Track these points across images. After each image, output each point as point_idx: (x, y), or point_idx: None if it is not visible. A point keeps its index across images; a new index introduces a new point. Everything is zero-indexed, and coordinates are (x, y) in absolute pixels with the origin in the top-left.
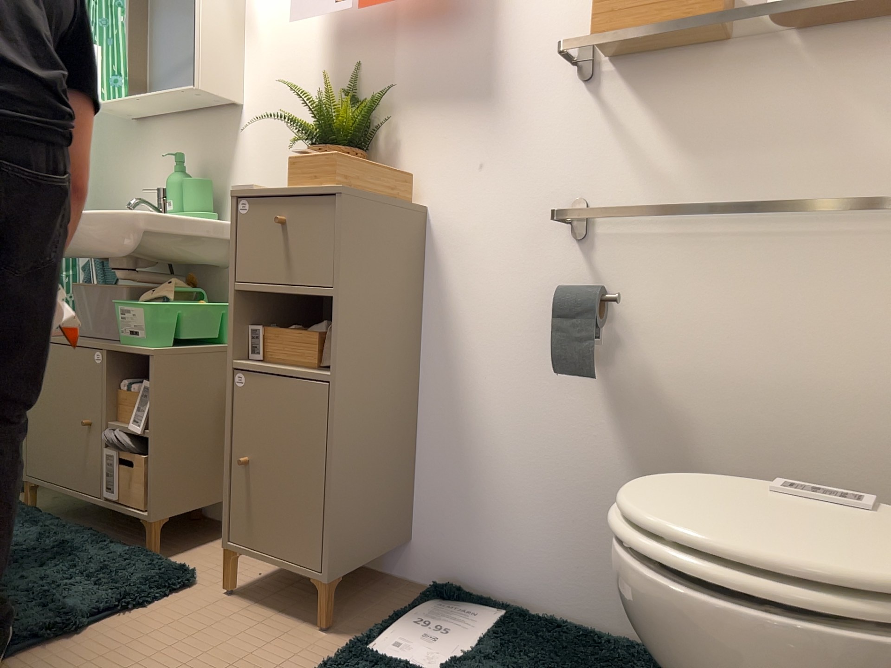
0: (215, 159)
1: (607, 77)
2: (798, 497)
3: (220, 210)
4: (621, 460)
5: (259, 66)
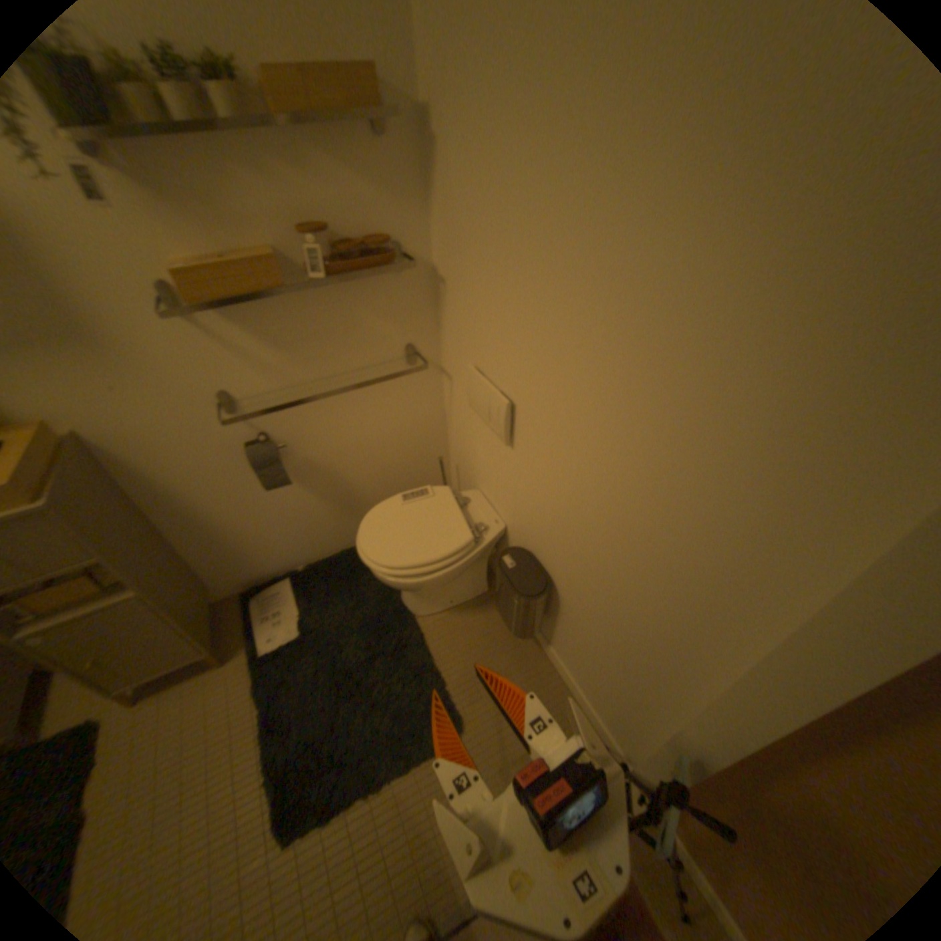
0: None
1: (193, 309)
2: (409, 505)
3: None
4: (309, 499)
5: None
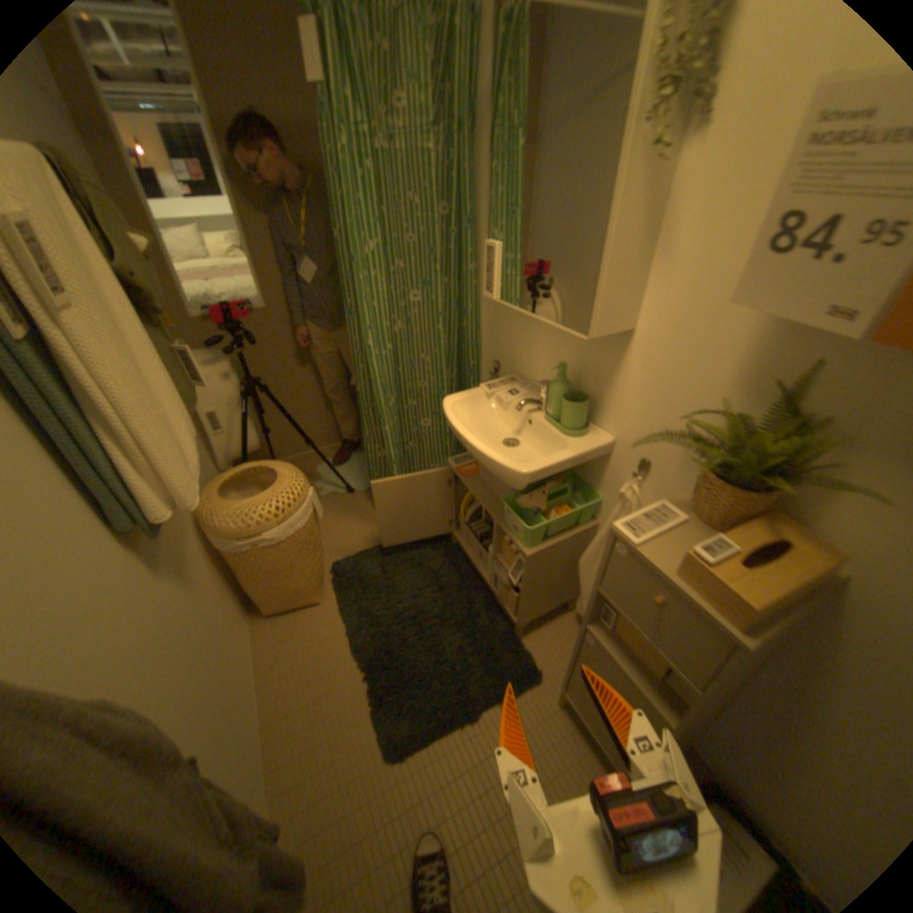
0: (595, 365)
1: None
2: None
3: (593, 411)
4: None
5: (667, 293)
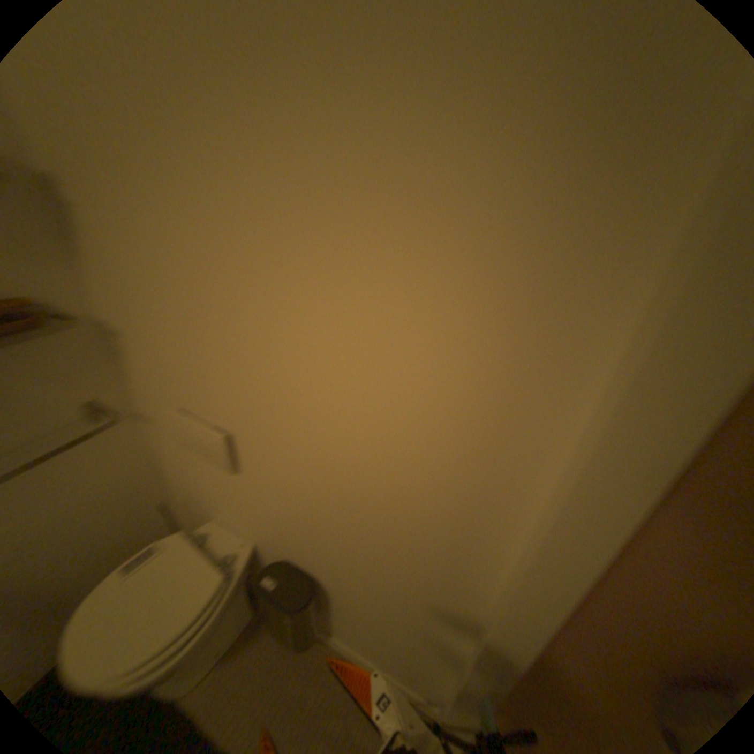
0: None
1: None
2: (128, 579)
3: None
4: None
5: None
